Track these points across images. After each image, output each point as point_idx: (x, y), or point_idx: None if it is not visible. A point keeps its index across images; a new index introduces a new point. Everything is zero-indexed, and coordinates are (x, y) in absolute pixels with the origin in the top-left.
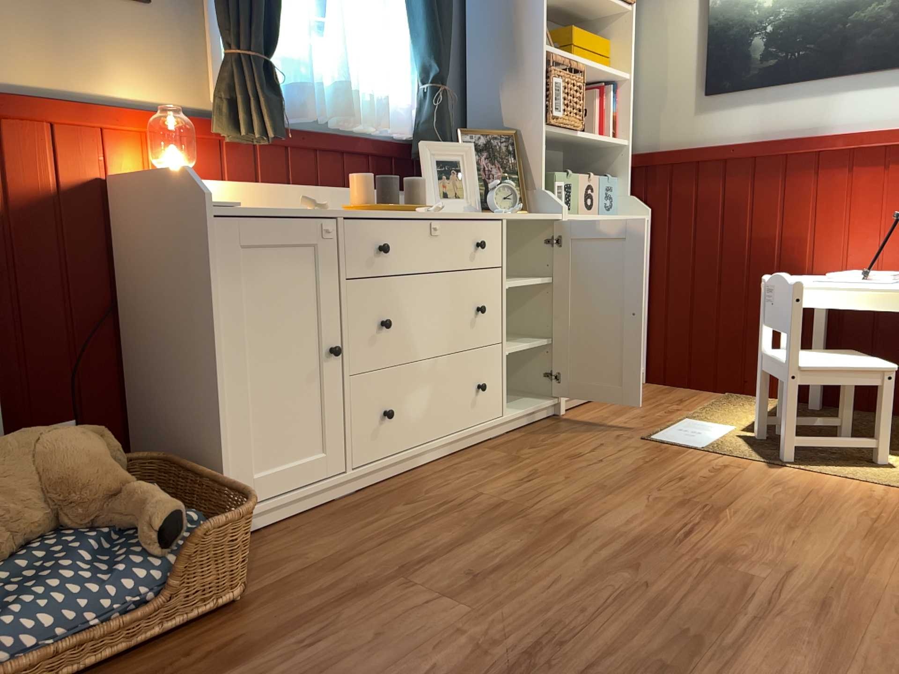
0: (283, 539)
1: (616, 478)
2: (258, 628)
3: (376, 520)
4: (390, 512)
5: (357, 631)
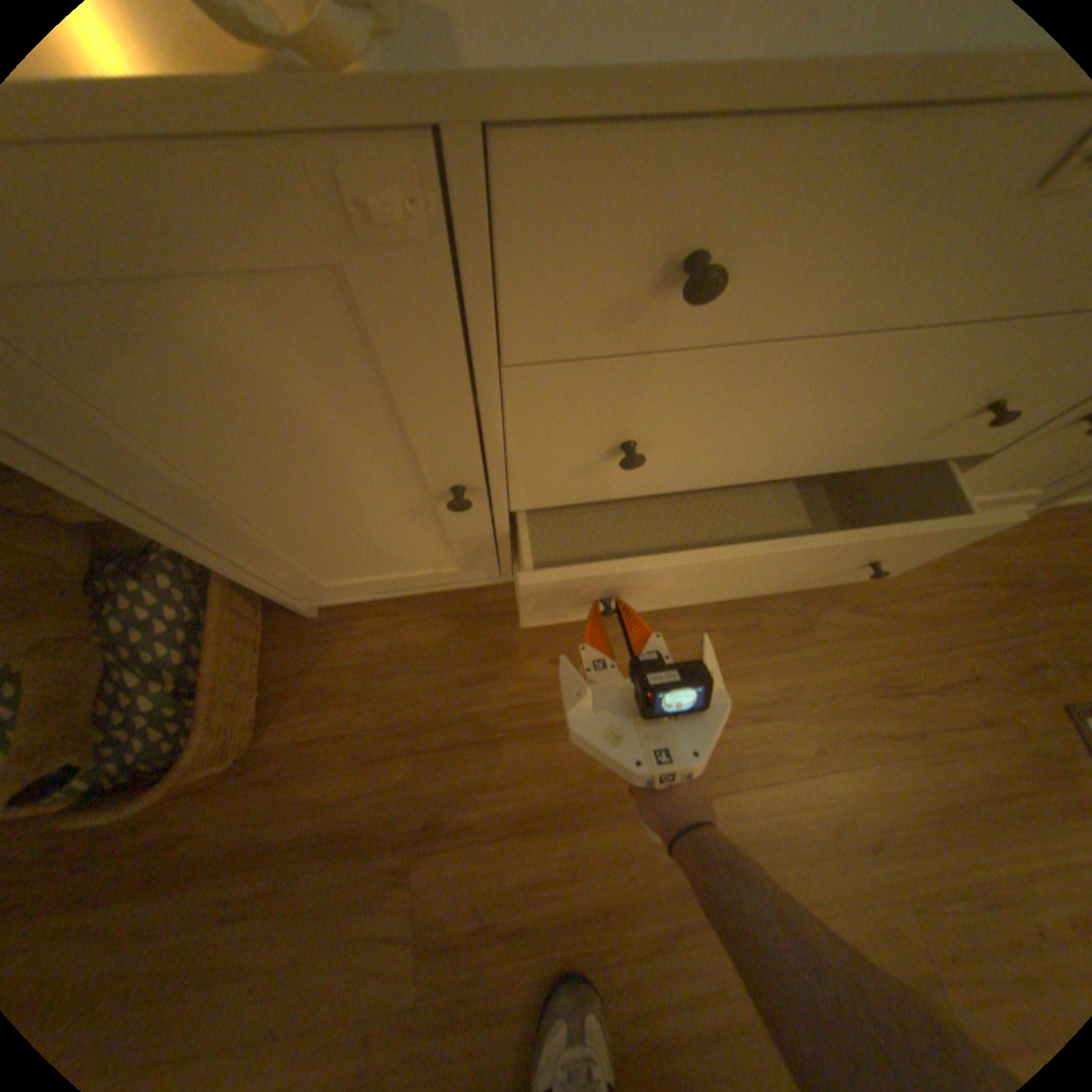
0: (376, 638)
1: (896, 815)
2: (222, 830)
3: (497, 672)
4: (525, 666)
5: (291, 930)
